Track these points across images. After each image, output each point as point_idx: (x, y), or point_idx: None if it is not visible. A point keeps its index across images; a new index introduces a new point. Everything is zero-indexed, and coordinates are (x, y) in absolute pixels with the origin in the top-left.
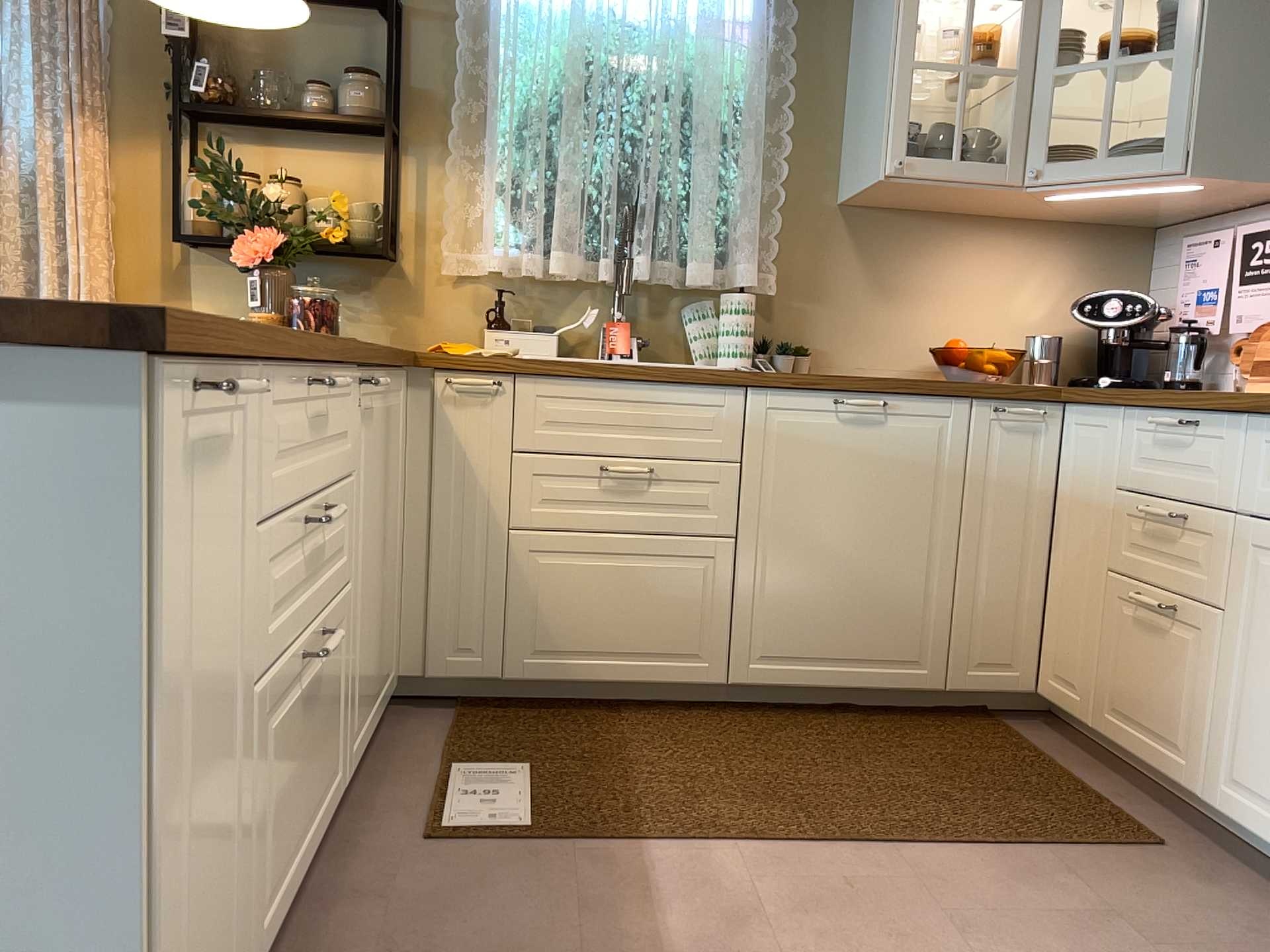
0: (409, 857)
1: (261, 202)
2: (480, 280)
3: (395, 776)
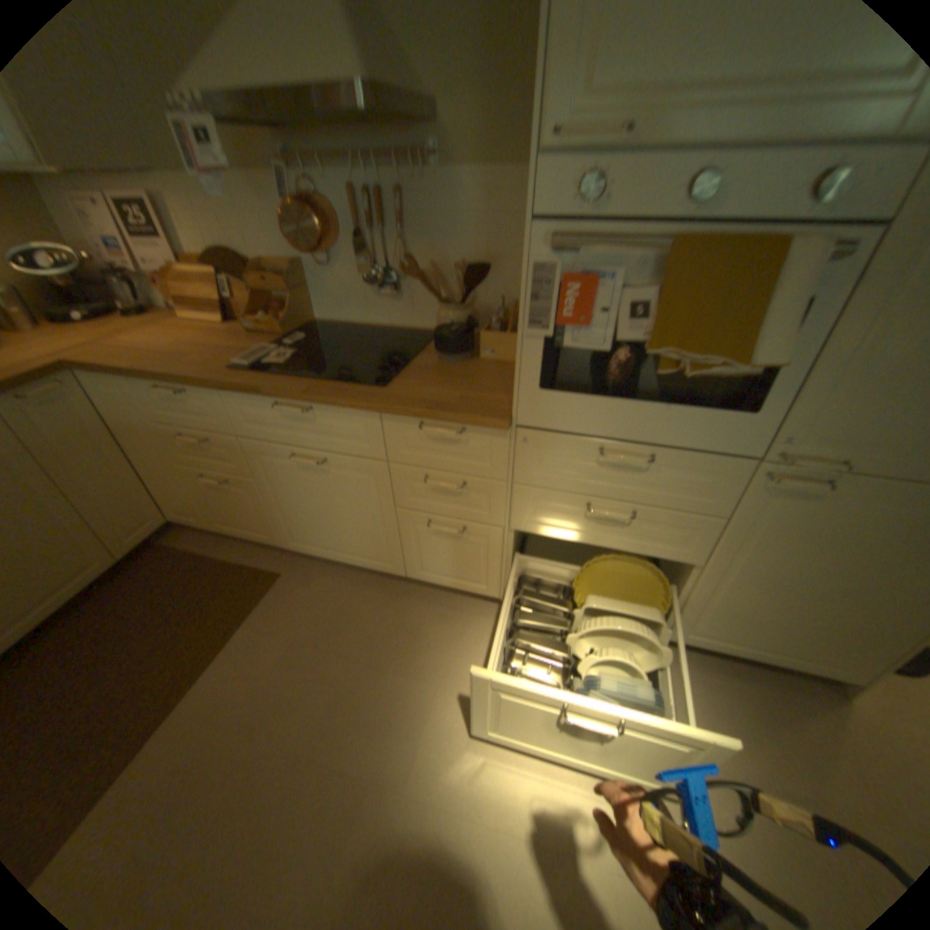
0: None
1: None
2: None
3: None
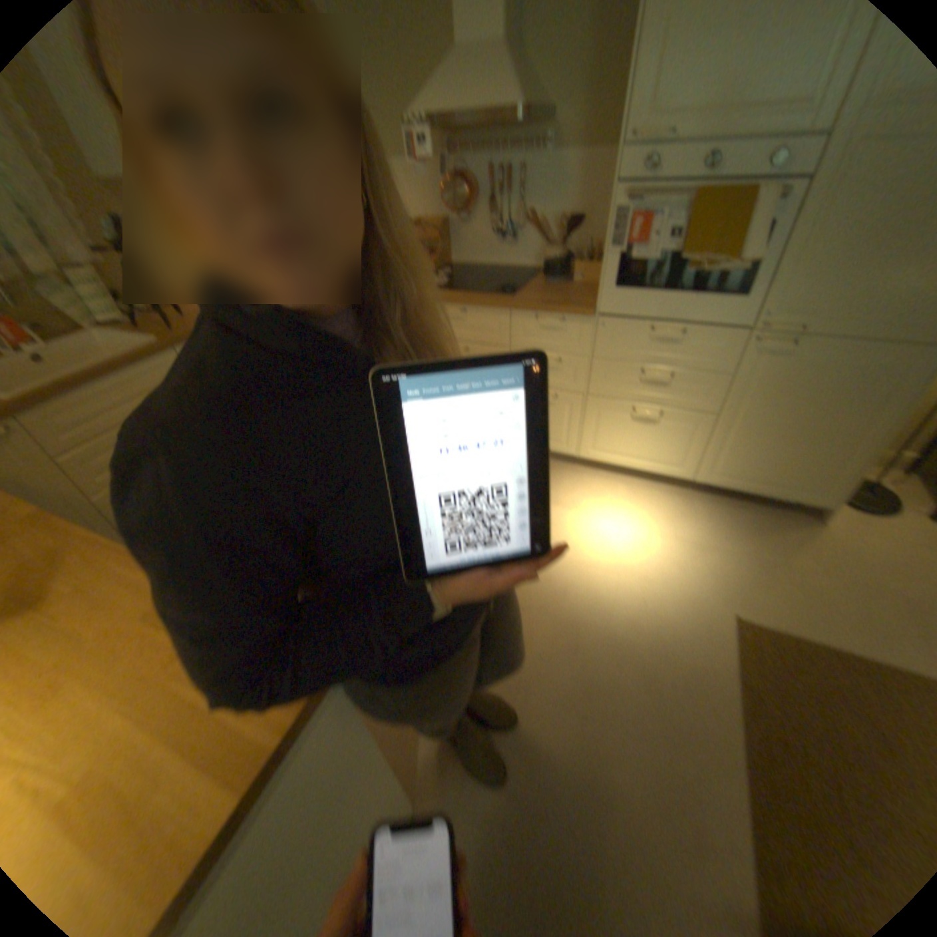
0: None
1: None
2: None
3: None
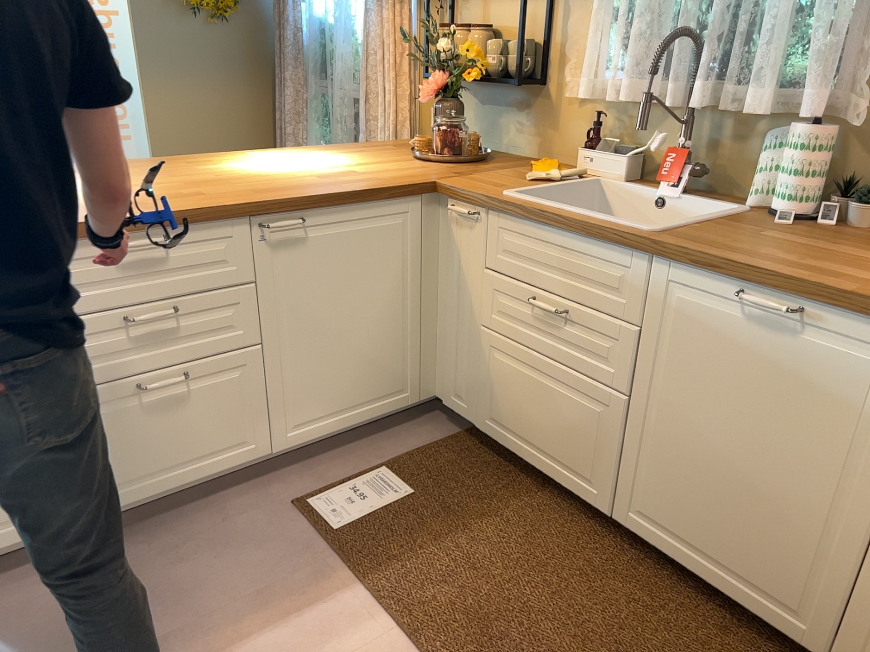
0: (275, 505)
1: (436, 54)
2: (594, 103)
3: (355, 457)
